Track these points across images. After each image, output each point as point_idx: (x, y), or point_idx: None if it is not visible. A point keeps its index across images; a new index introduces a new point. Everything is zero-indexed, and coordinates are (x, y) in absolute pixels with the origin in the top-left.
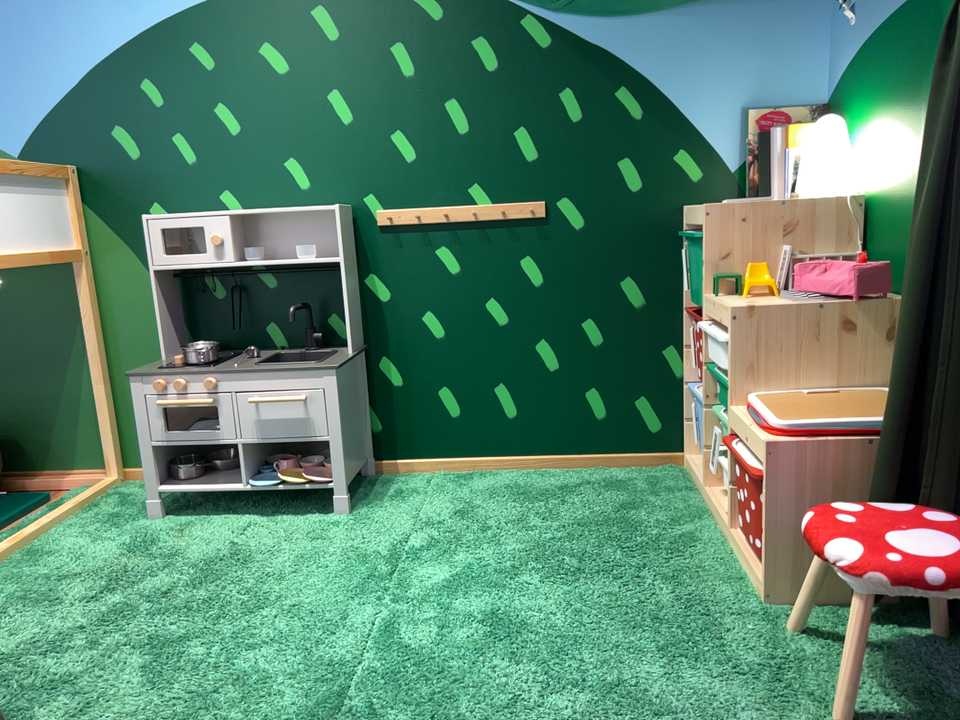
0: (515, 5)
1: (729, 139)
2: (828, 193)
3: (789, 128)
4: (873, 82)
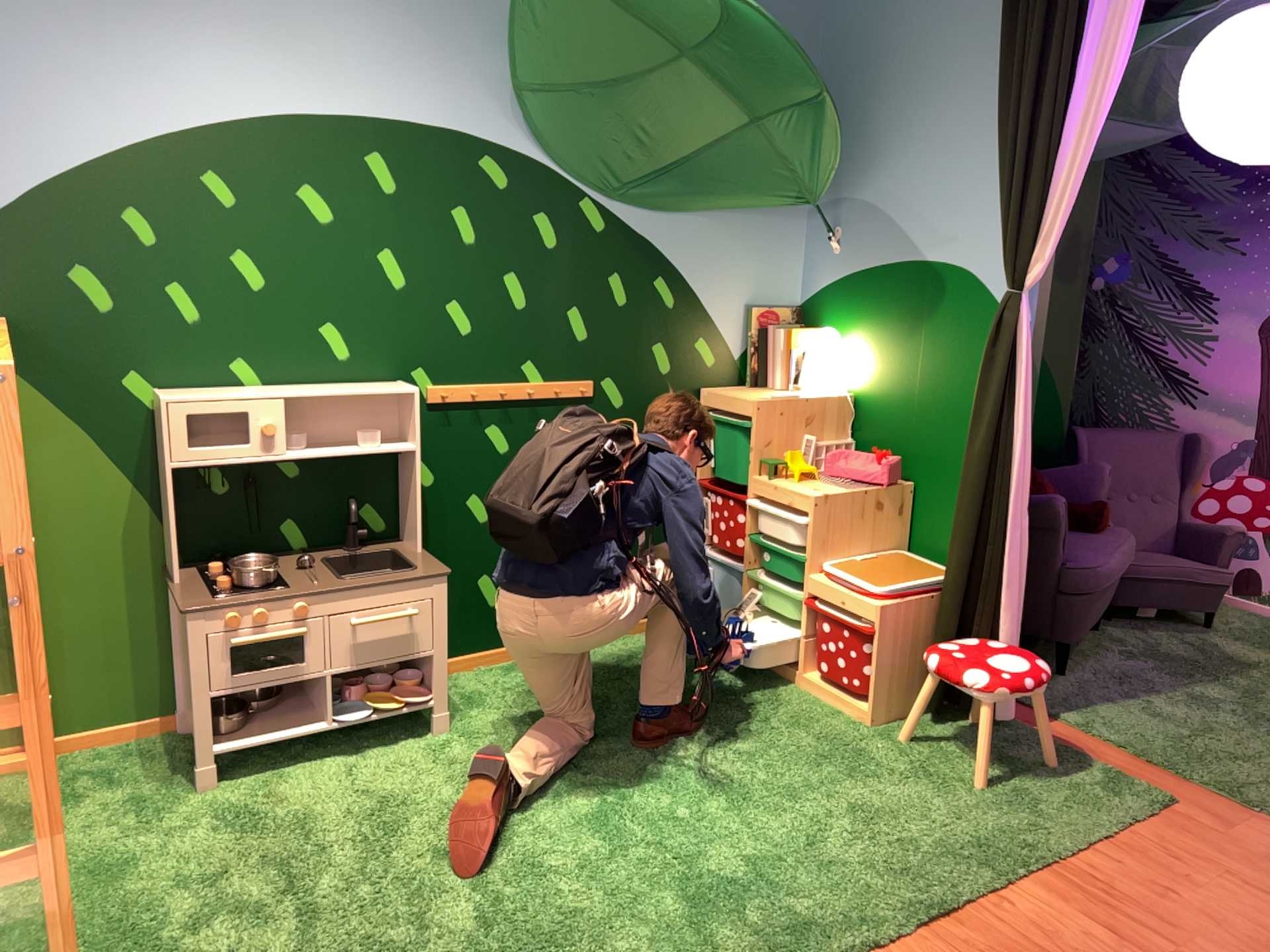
0: (577, 192)
1: (733, 333)
2: (828, 393)
3: (776, 328)
4: (858, 312)
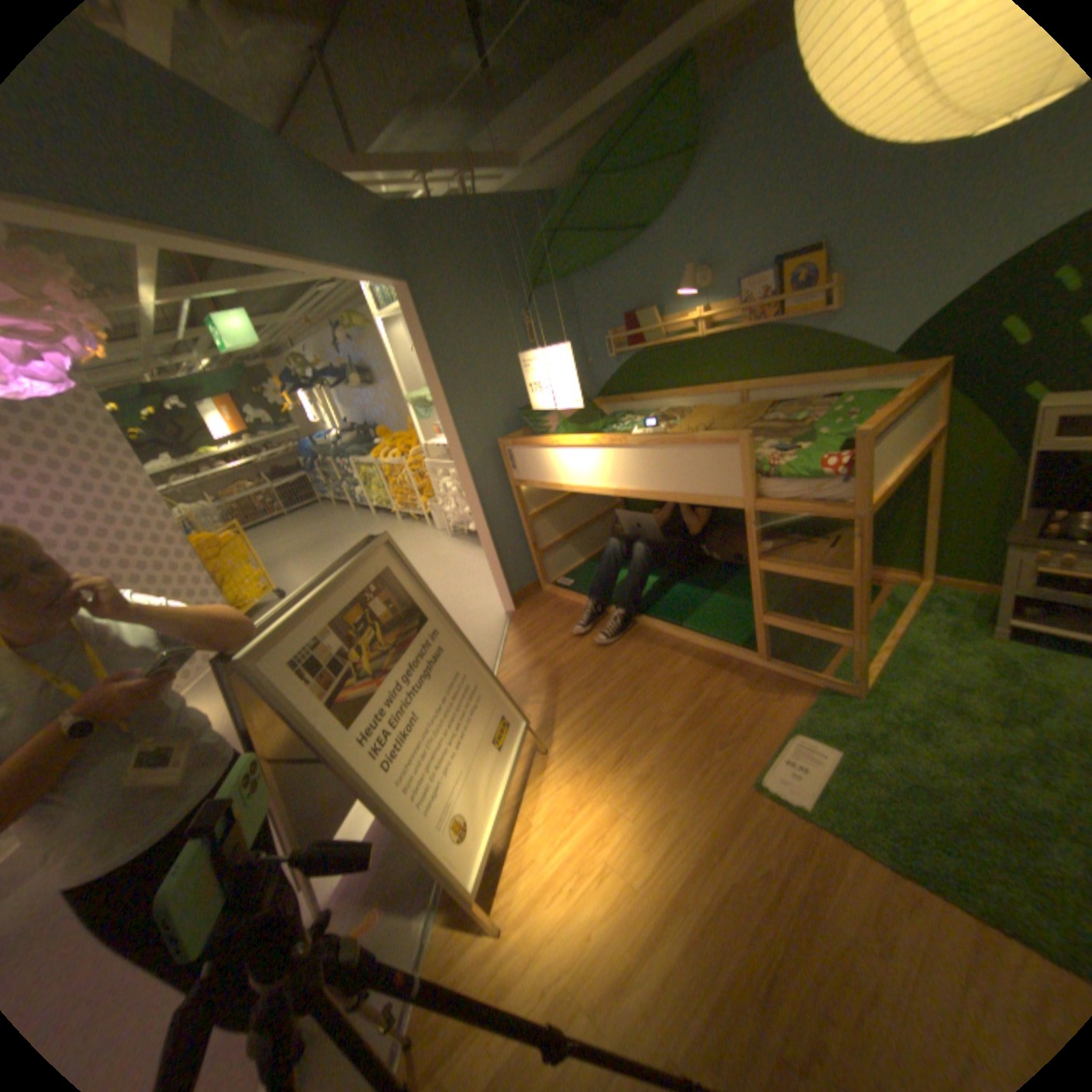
0: None
1: None
2: None
3: None
4: None
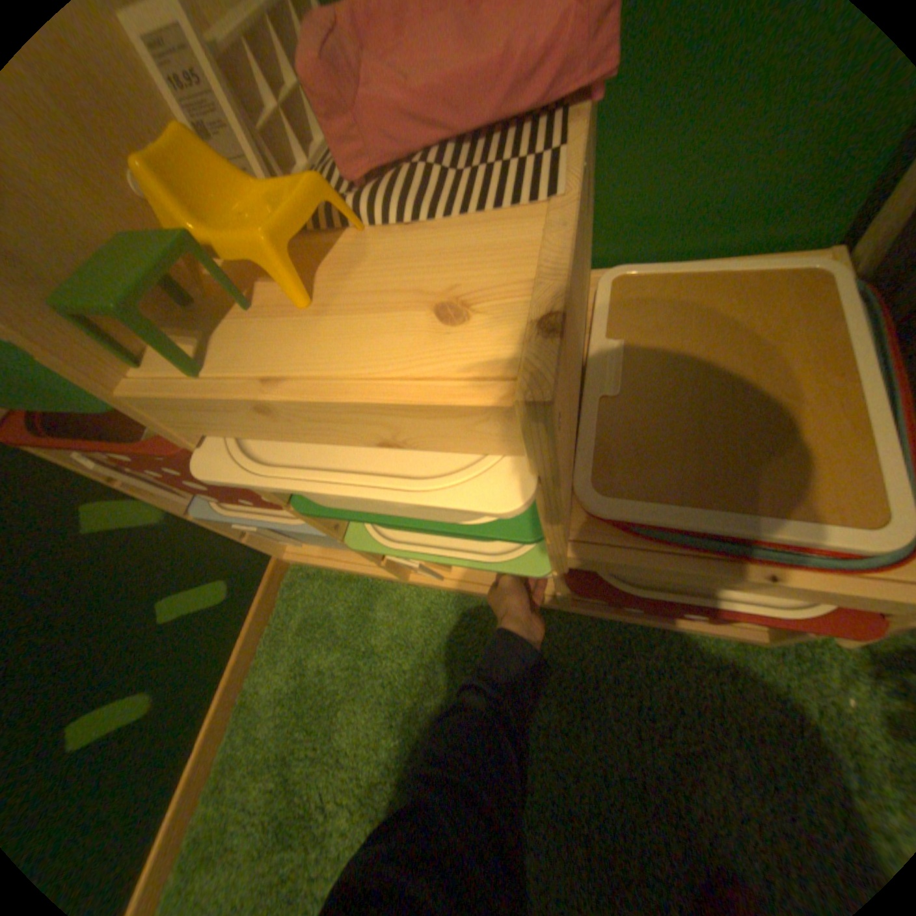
0: None
1: None
2: None
3: None
4: None
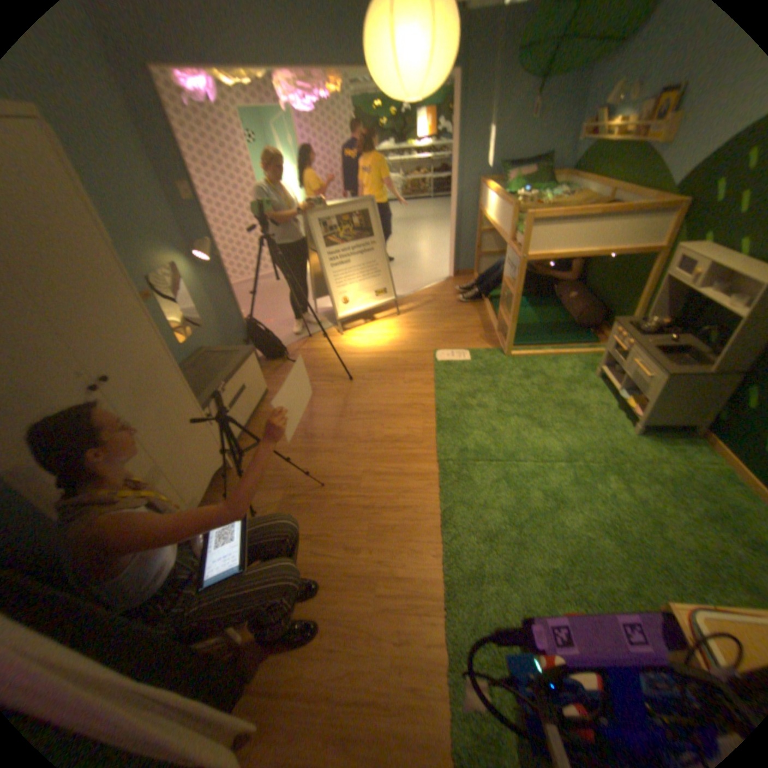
0: None
1: None
2: None
3: None
4: None
